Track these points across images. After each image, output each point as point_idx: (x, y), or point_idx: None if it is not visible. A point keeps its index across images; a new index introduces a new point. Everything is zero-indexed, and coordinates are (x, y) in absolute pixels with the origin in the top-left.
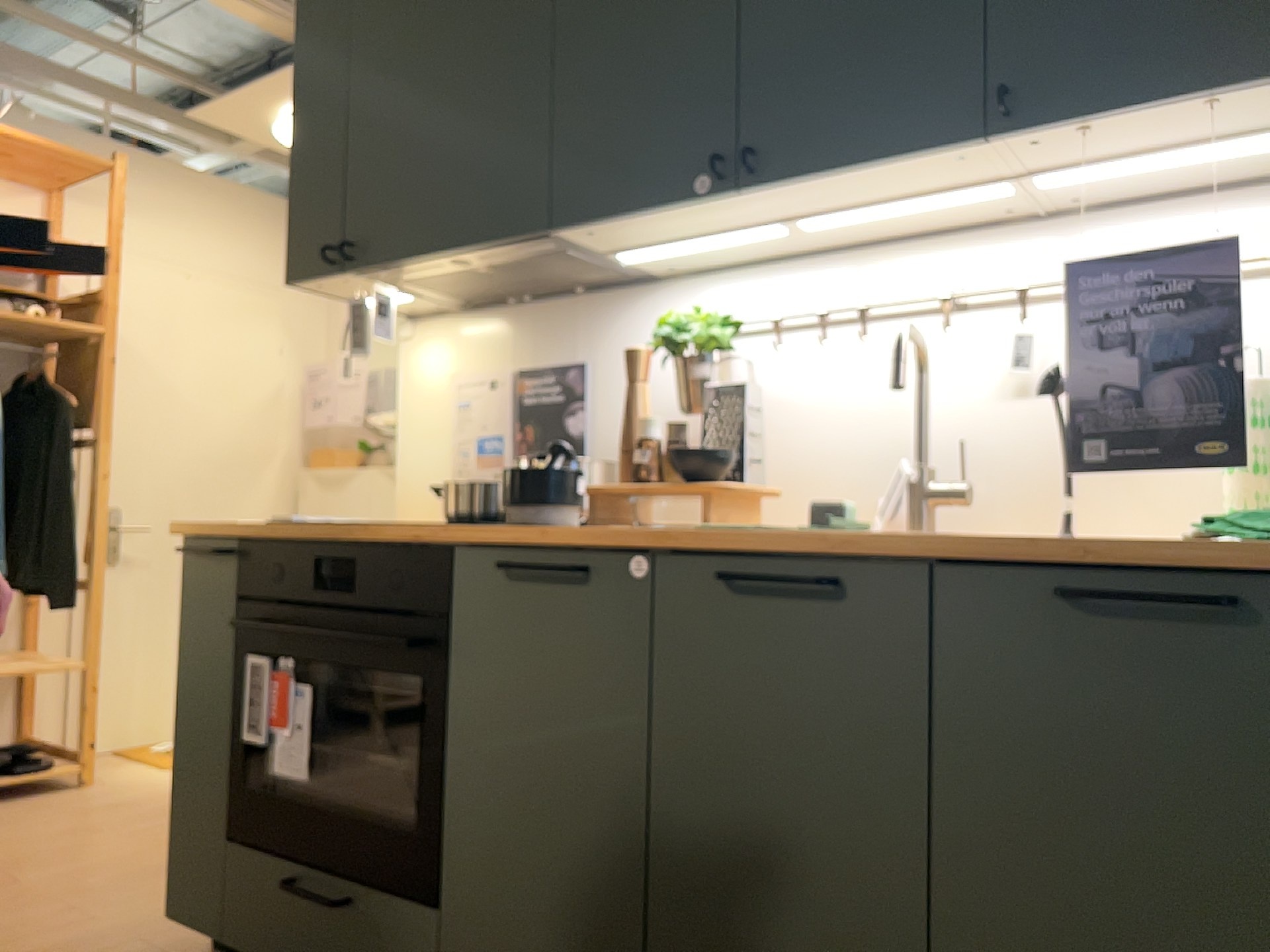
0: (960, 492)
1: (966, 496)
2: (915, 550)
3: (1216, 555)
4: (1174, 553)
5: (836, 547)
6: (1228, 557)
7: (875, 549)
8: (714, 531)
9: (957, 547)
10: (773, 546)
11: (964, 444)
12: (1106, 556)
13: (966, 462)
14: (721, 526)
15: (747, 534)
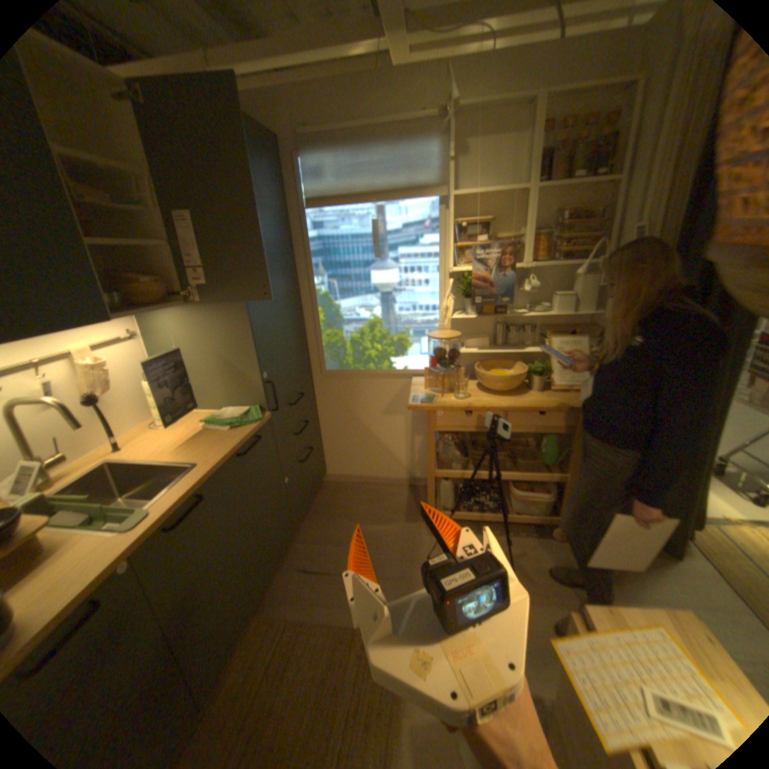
0: (62, 459)
1: (60, 459)
2: (213, 470)
3: (255, 431)
4: (243, 434)
5: (195, 486)
6: (250, 430)
7: (205, 478)
8: (140, 523)
9: (222, 461)
10: (170, 505)
11: (57, 439)
12: (242, 442)
13: (58, 446)
14: (136, 520)
15: (155, 511)
